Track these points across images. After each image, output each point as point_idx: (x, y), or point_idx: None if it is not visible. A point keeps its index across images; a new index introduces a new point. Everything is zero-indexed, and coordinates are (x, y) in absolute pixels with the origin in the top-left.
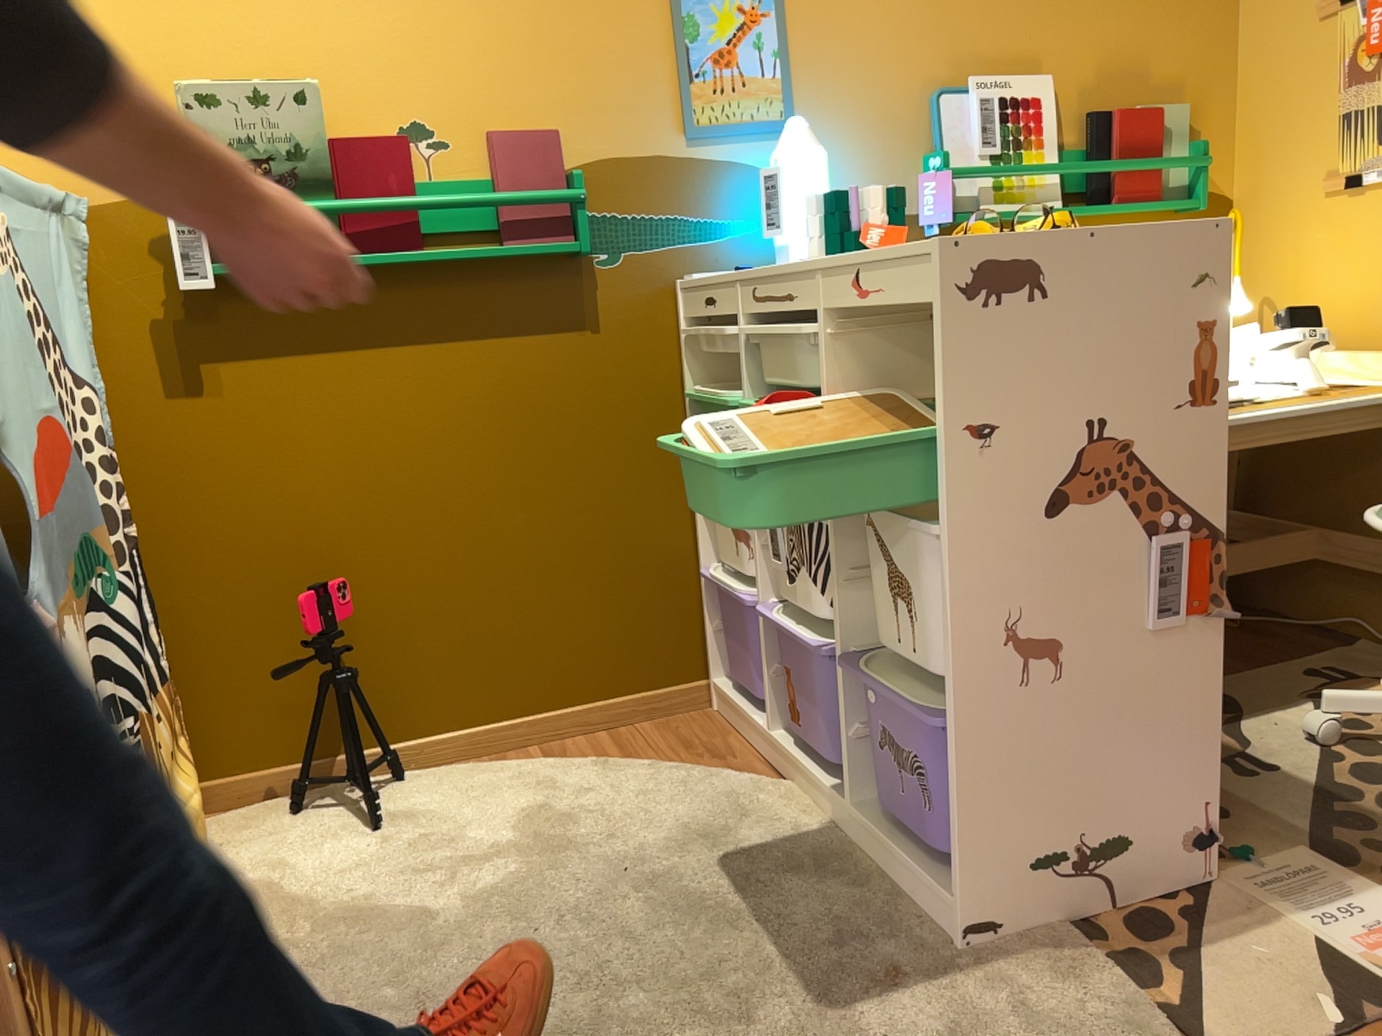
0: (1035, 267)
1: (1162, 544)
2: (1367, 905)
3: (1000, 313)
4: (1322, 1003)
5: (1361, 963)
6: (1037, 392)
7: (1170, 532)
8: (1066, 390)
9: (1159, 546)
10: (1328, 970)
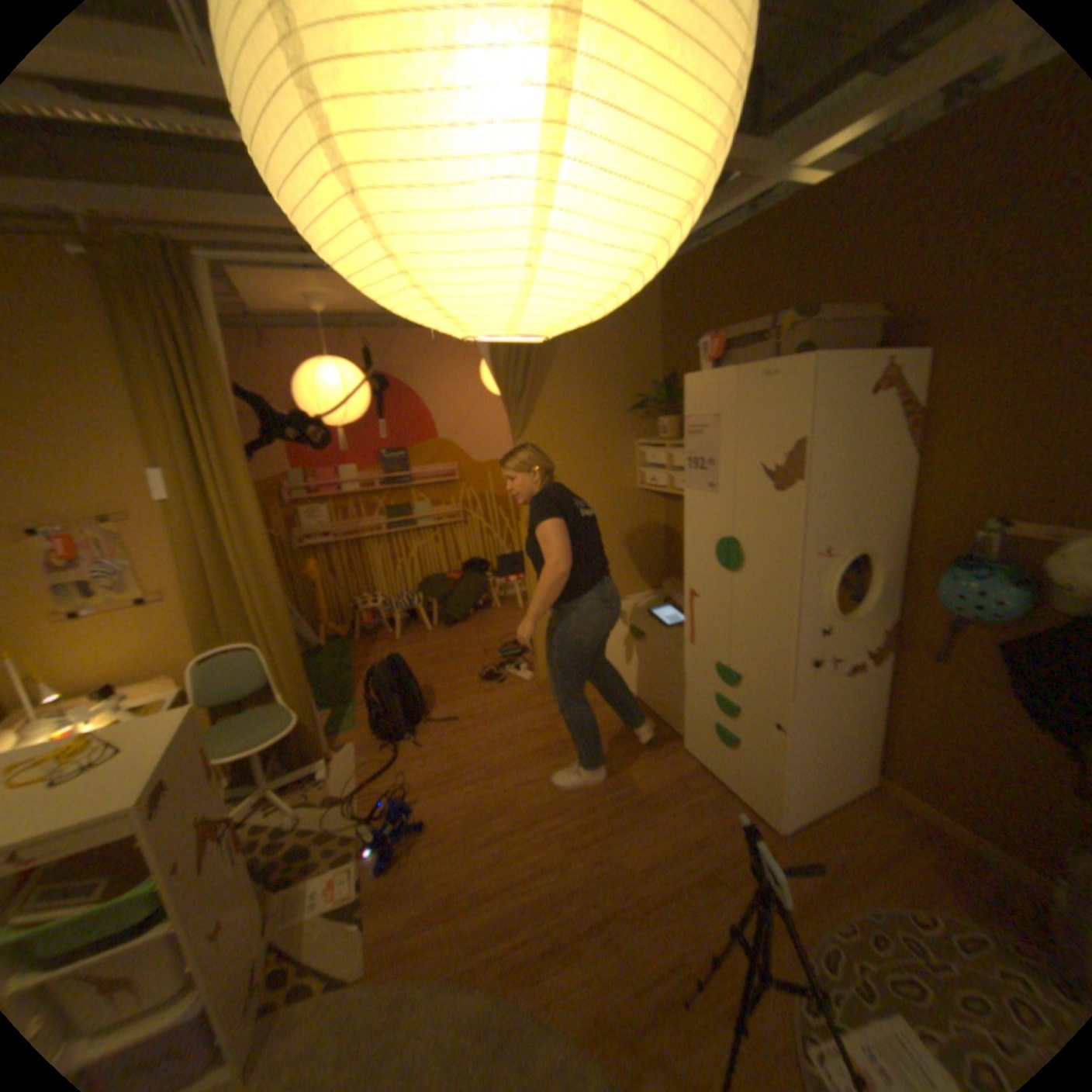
0: (159, 783)
1: (224, 844)
2: (307, 891)
3: (159, 814)
4: (340, 930)
5: (330, 908)
6: (178, 832)
7: (220, 836)
8: (183, 820)
9: (223, 845)
10: (328, 921)
